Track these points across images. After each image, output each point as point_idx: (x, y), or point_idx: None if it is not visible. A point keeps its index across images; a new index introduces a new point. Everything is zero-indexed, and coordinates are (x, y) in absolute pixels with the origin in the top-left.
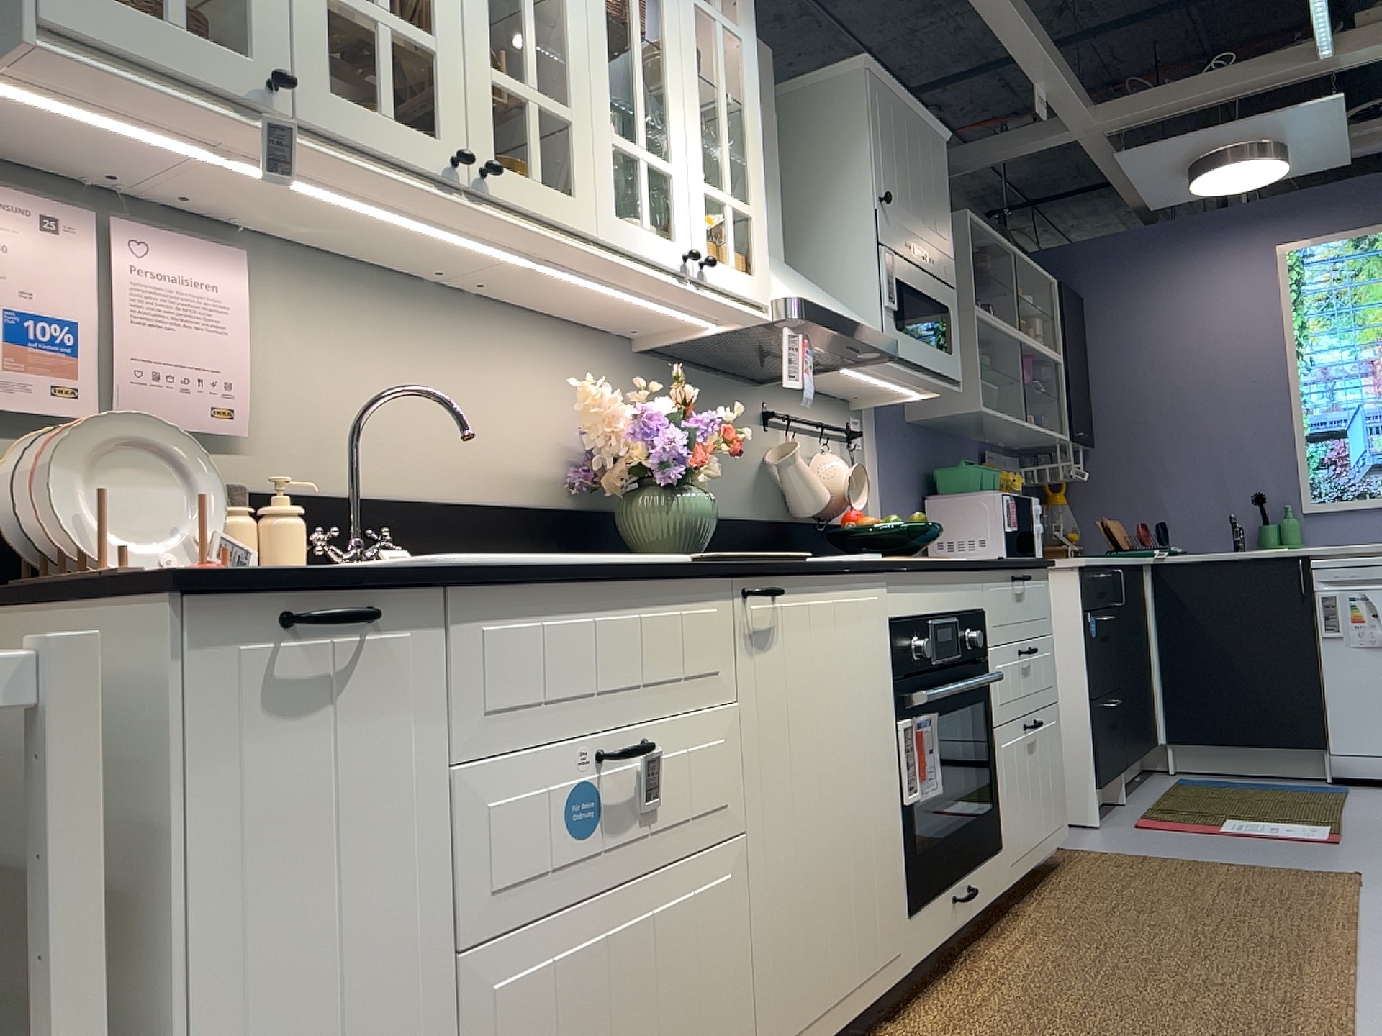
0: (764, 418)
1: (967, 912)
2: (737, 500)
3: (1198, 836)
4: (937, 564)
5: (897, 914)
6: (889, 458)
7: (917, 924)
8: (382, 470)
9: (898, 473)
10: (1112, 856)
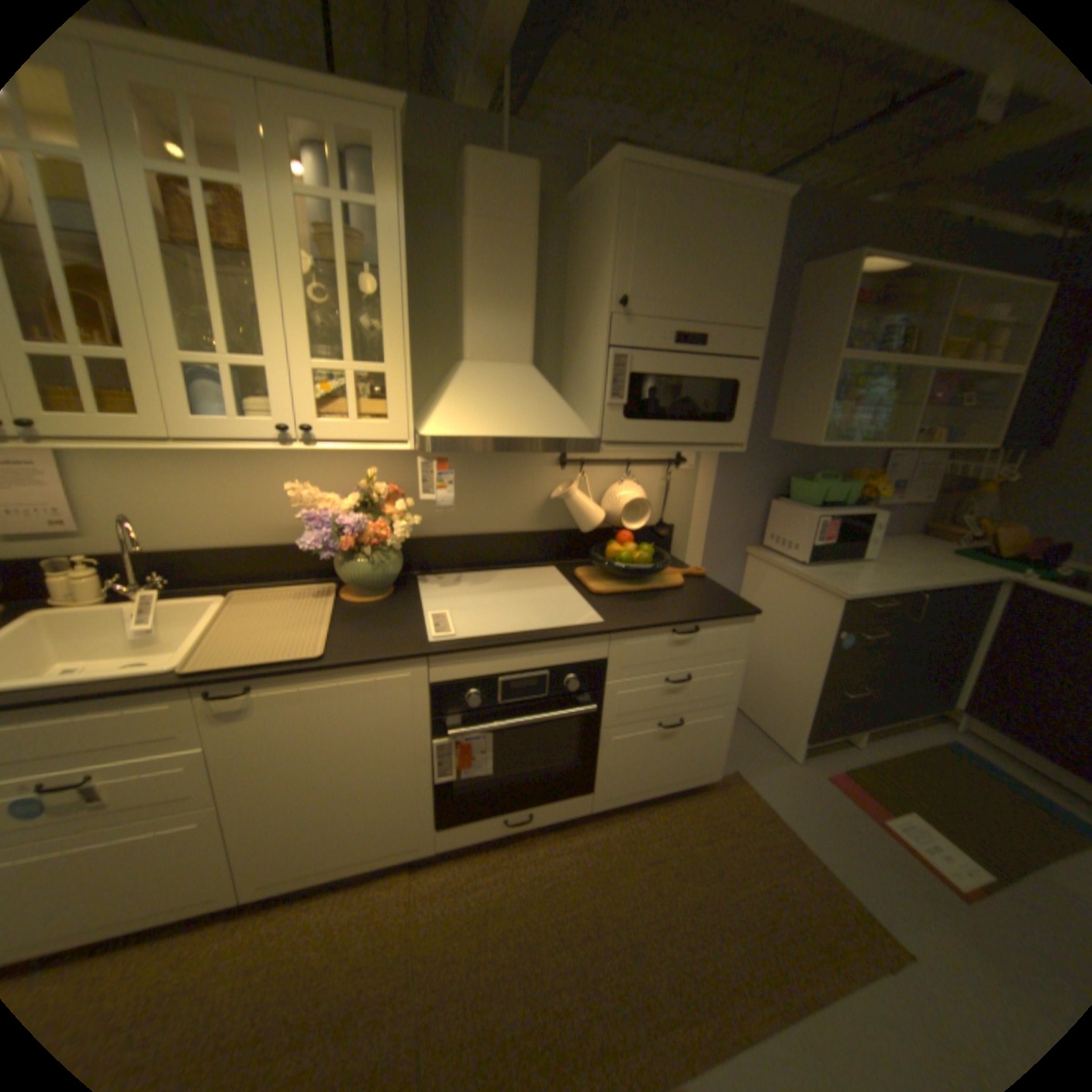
0: (557, 462)
1: (523, 827)
2: (516, 520)
3: (856, 821)
4: (510, 643)
5: (413, 833)
6: (729, 472)
7: (445, 835)
8: (182, 534)
9: (739, 482)
10: (751, 806)
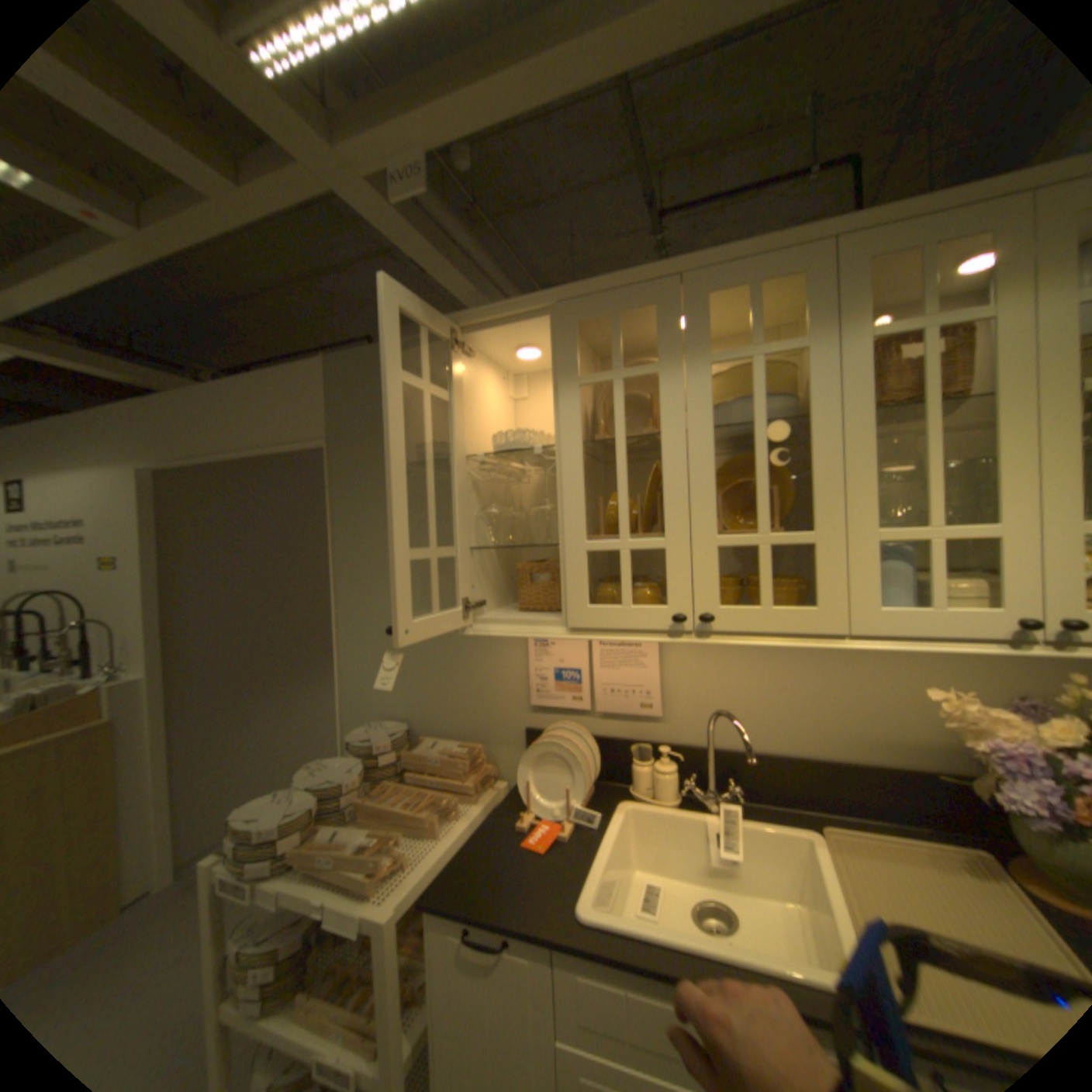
0: None
1: None
2: None
3: None
4: None
5: None
6: None
7: None
8: (757, 735)
9: None
10: None
